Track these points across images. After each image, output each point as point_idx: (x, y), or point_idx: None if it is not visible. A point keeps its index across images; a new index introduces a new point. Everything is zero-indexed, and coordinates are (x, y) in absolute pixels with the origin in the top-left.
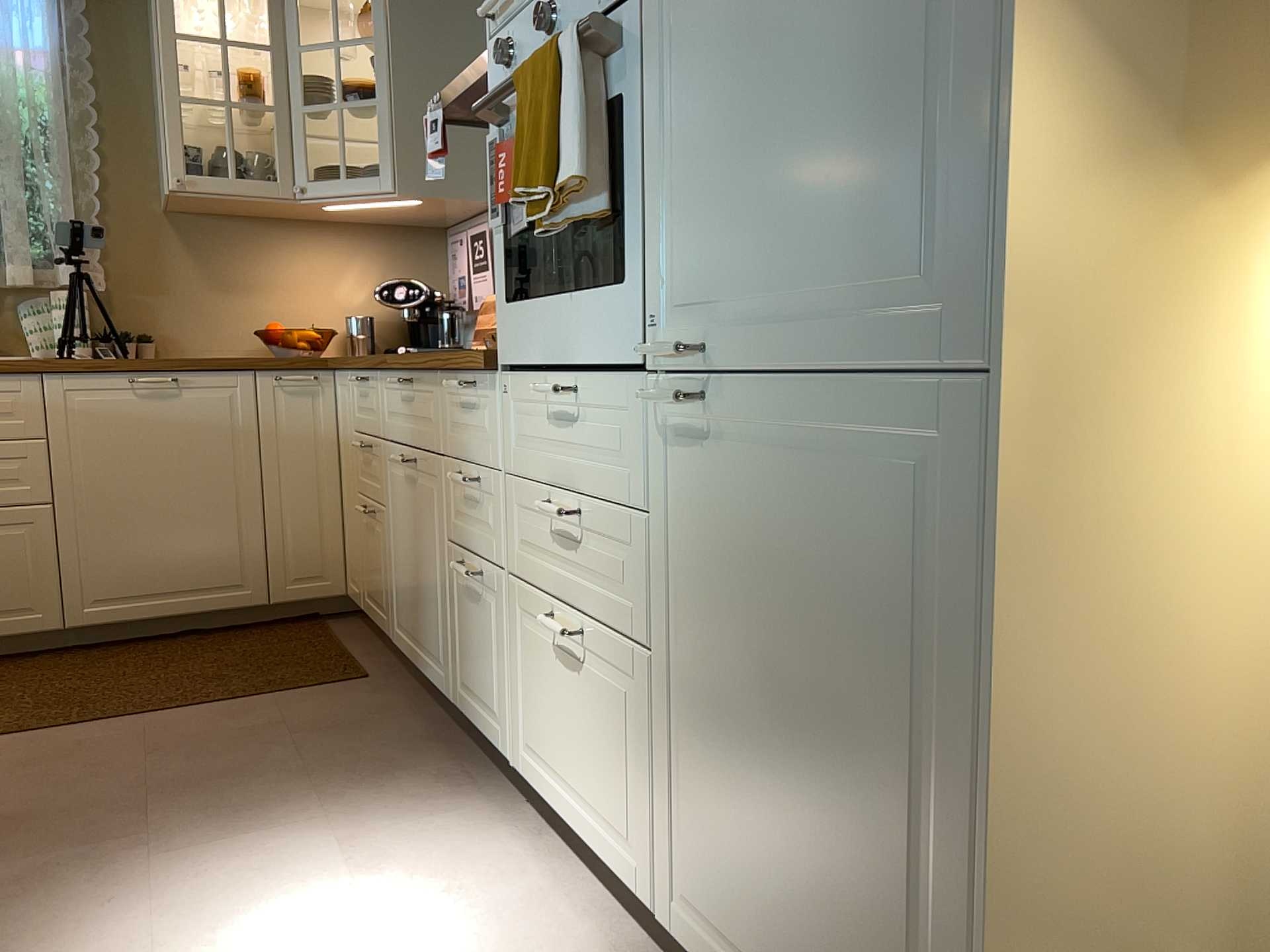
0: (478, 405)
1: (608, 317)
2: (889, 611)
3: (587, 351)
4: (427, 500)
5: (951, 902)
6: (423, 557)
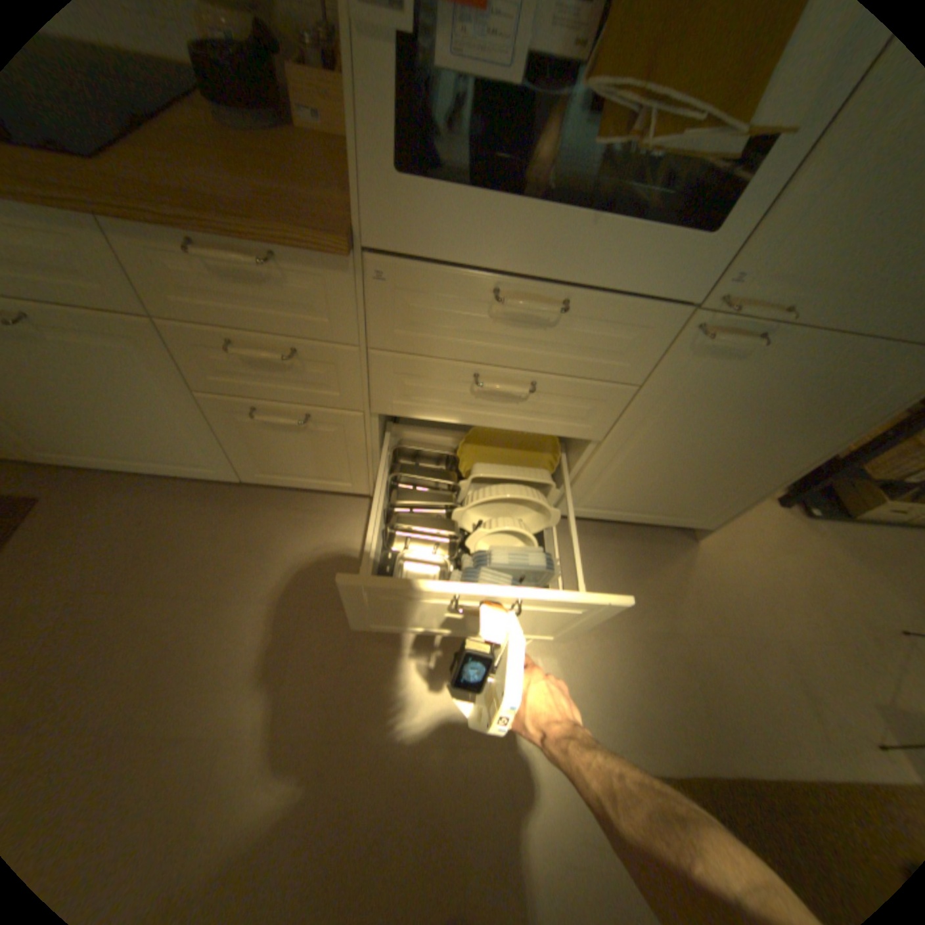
0: (276, 277)
1: (656, 251)
2: (820, 420)
3: (600, 273)
4: (100, 356)
5: (769, 480)
6: (113, 402)
